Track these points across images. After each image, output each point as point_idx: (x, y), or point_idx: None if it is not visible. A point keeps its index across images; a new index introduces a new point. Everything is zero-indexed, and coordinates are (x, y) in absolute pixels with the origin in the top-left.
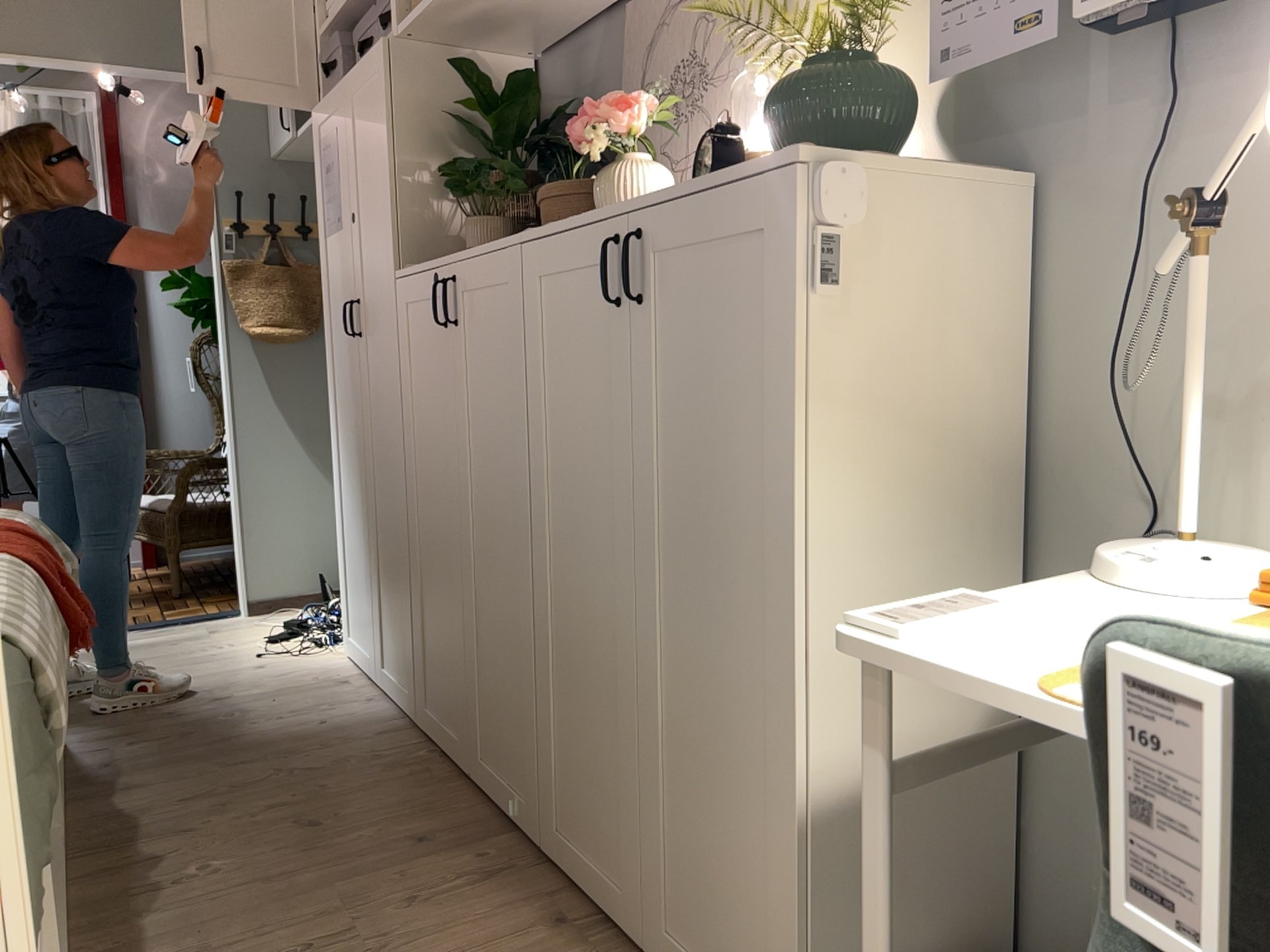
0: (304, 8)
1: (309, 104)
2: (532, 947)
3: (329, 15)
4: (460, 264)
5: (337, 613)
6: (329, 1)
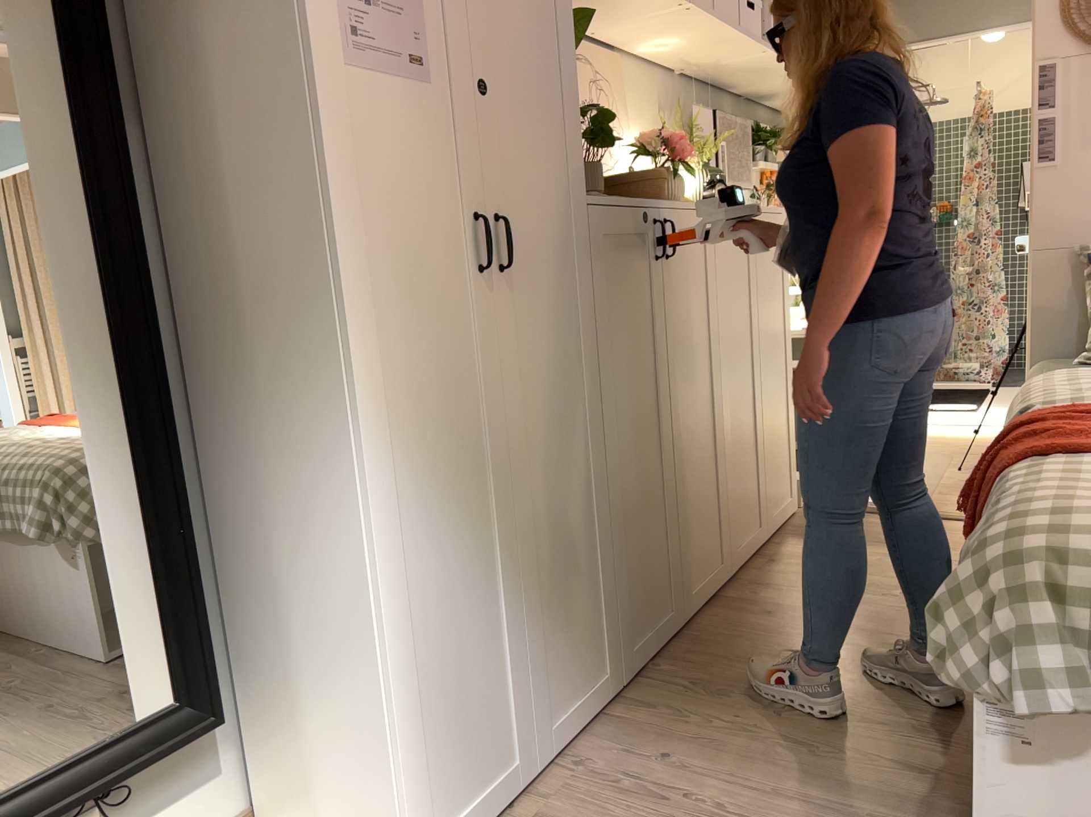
0: None
1: None
2: (788, 560)
3: None
4: (668, 208)
5: None
6: None
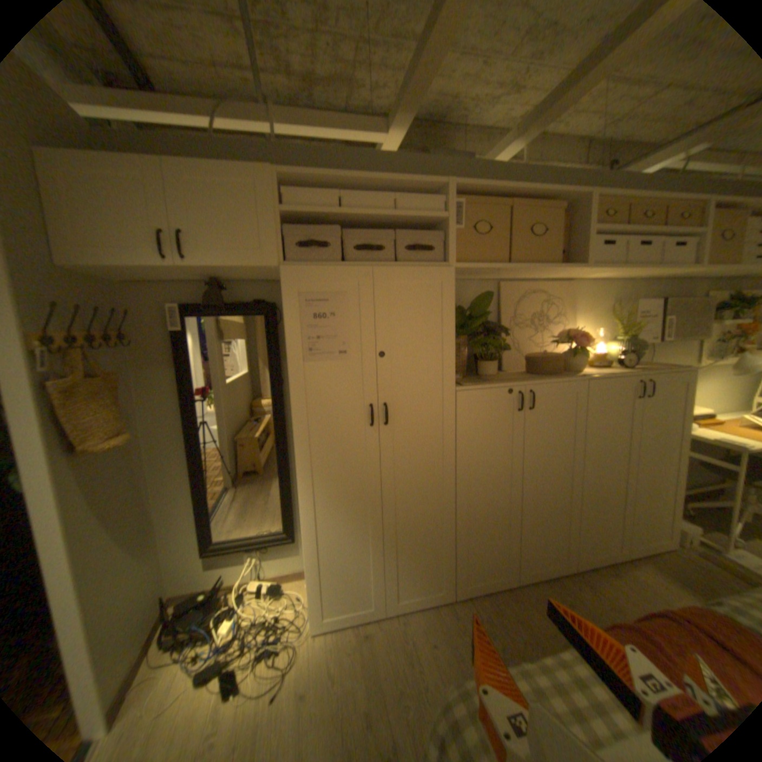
0: (250, 179)
1: (257, 257)
2: (628, 583)
3: (284, 199)
4: (539, 386)
5: (217, 638)
6: (280, 187)
